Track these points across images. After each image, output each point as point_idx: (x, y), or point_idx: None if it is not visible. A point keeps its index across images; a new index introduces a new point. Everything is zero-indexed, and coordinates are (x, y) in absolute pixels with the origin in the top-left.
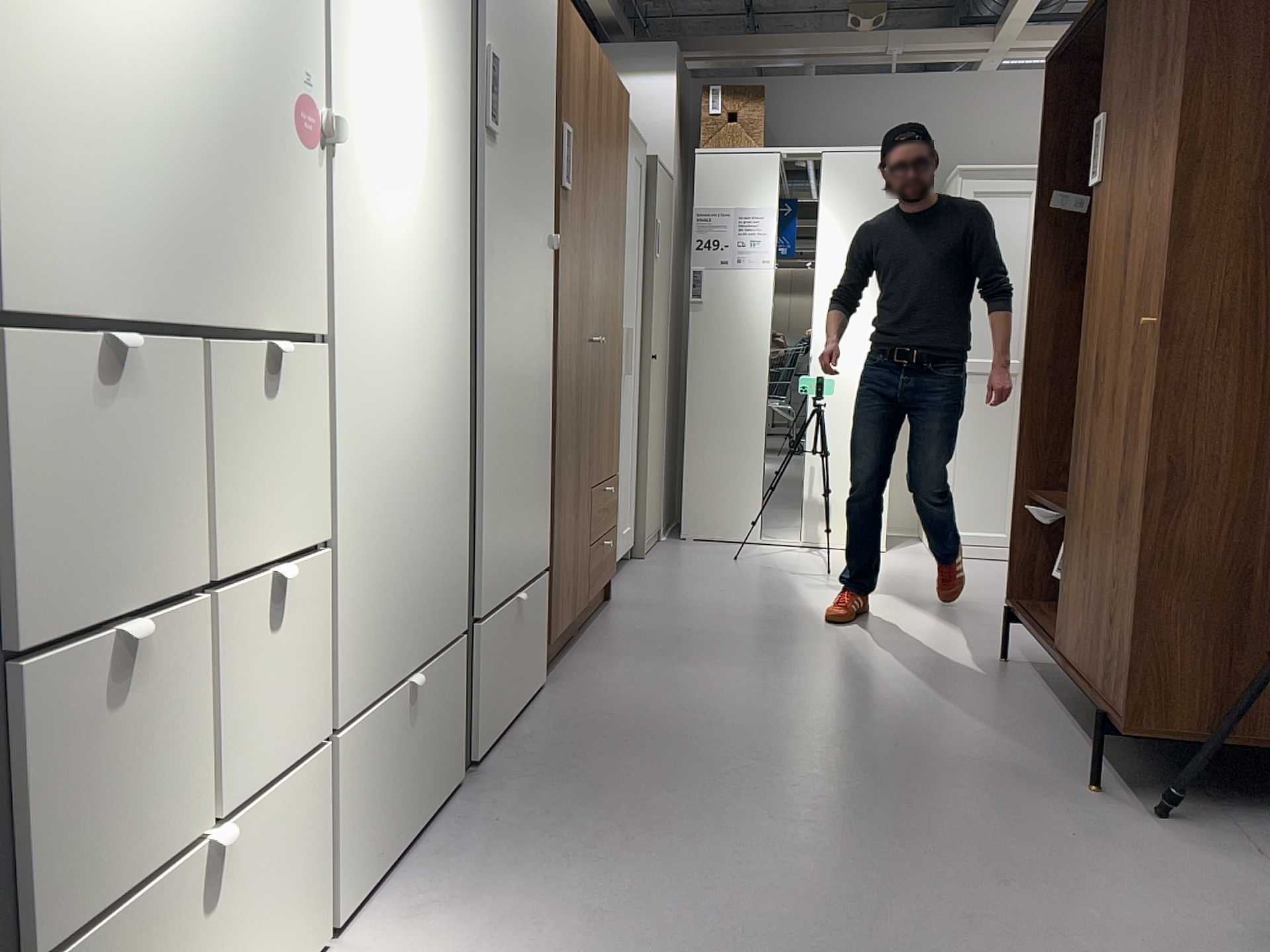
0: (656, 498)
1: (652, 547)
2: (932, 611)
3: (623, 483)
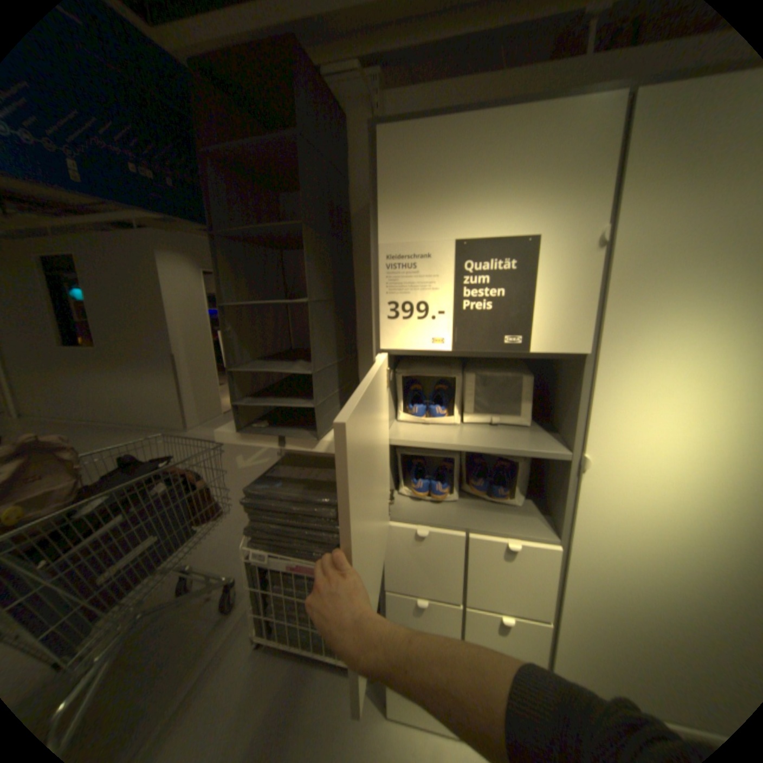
0: None
1: None
2: None
3: None
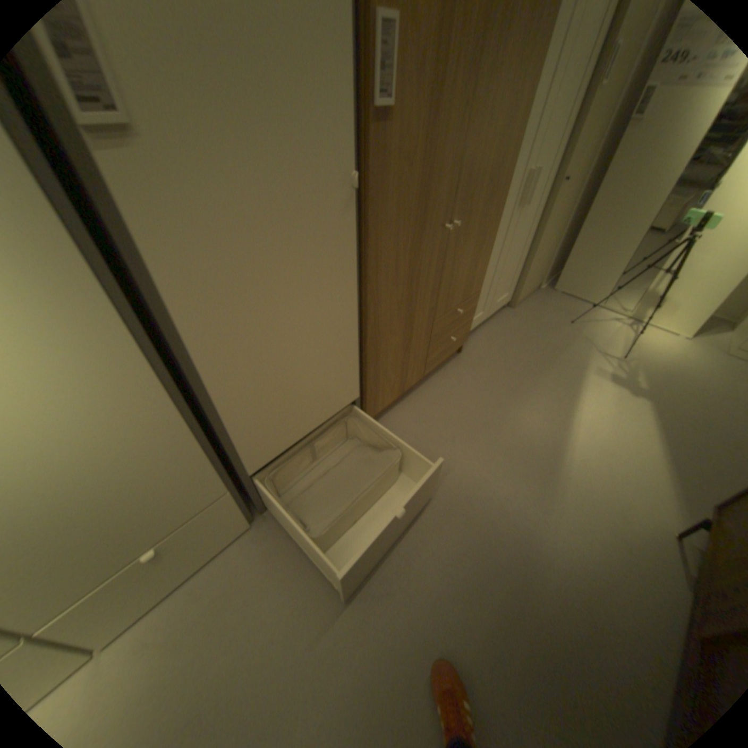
0: (541, 269)
1: (528, 296)
2: (671, 434)
3: (504, 275)
